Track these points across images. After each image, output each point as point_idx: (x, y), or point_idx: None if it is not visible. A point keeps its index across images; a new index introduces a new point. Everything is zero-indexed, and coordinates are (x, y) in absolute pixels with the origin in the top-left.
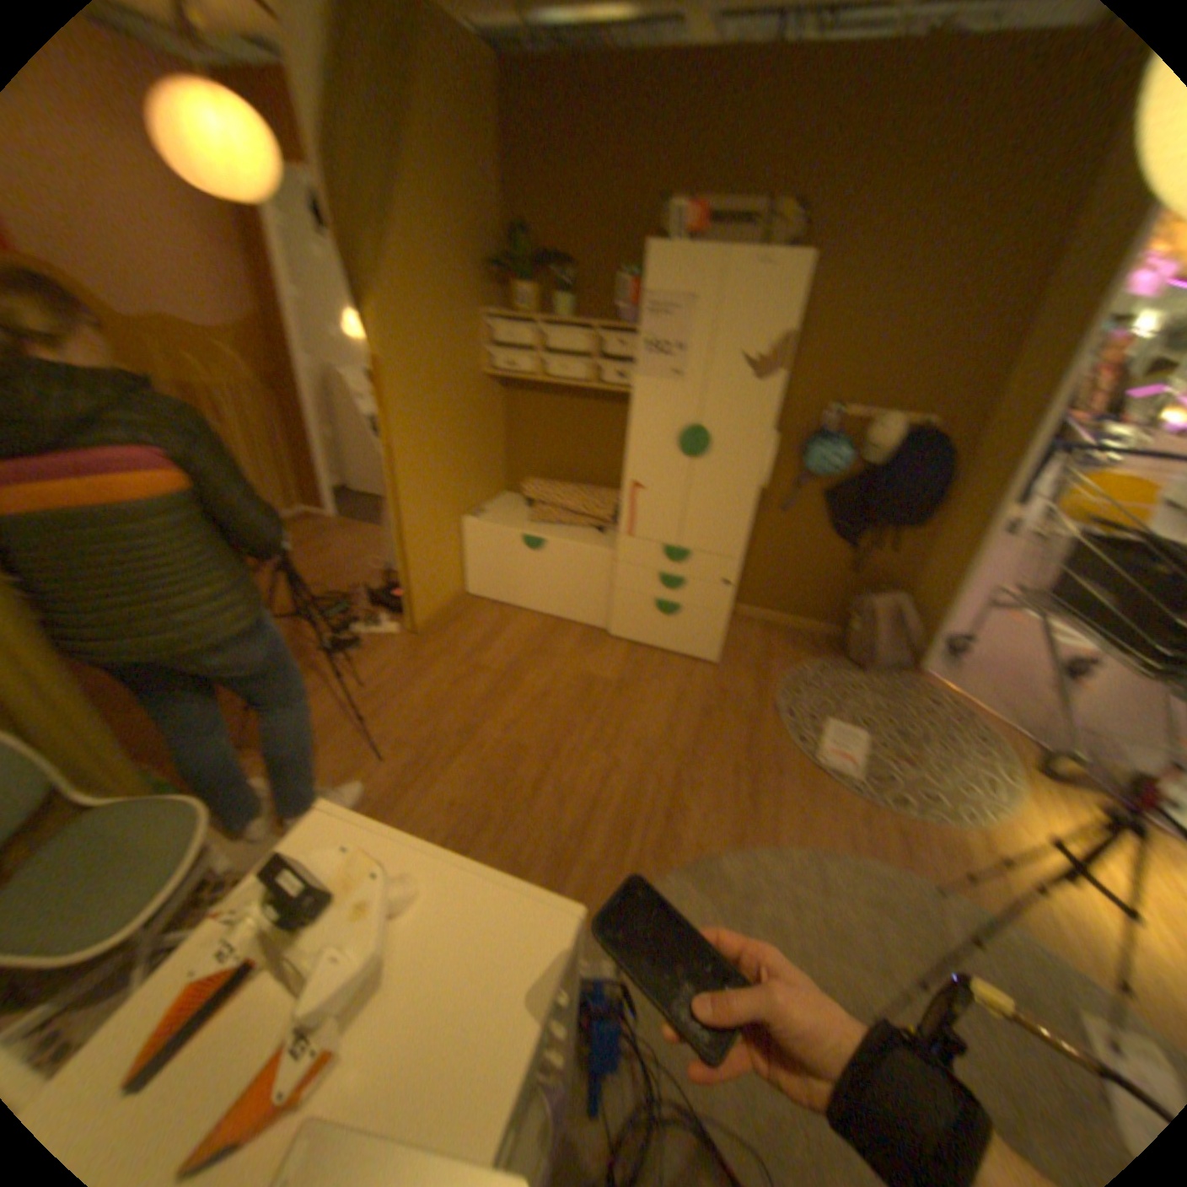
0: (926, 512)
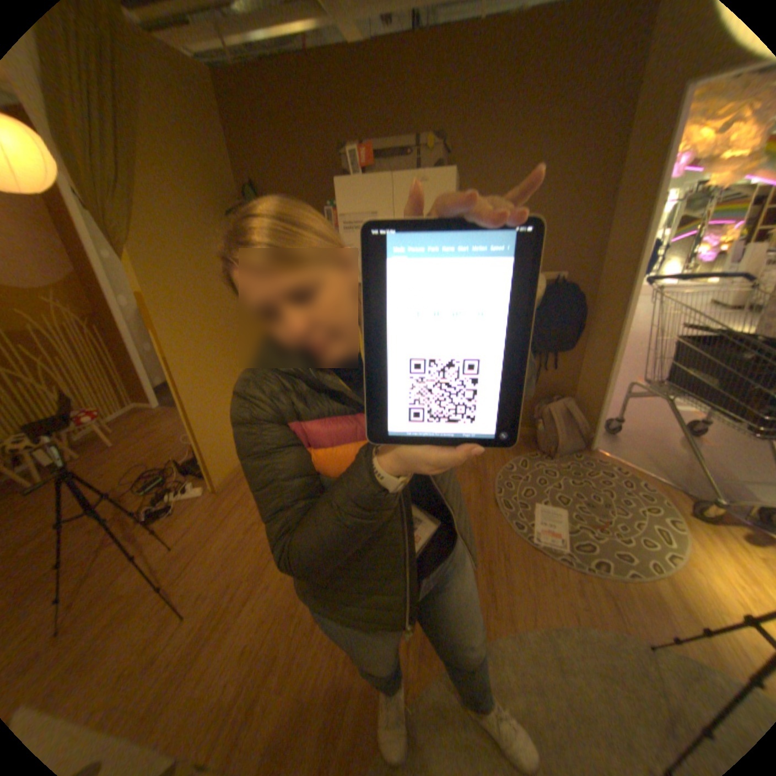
0: (571, 338)
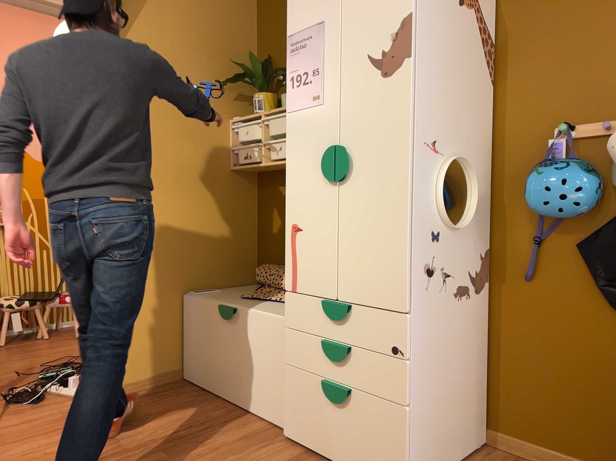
0: None
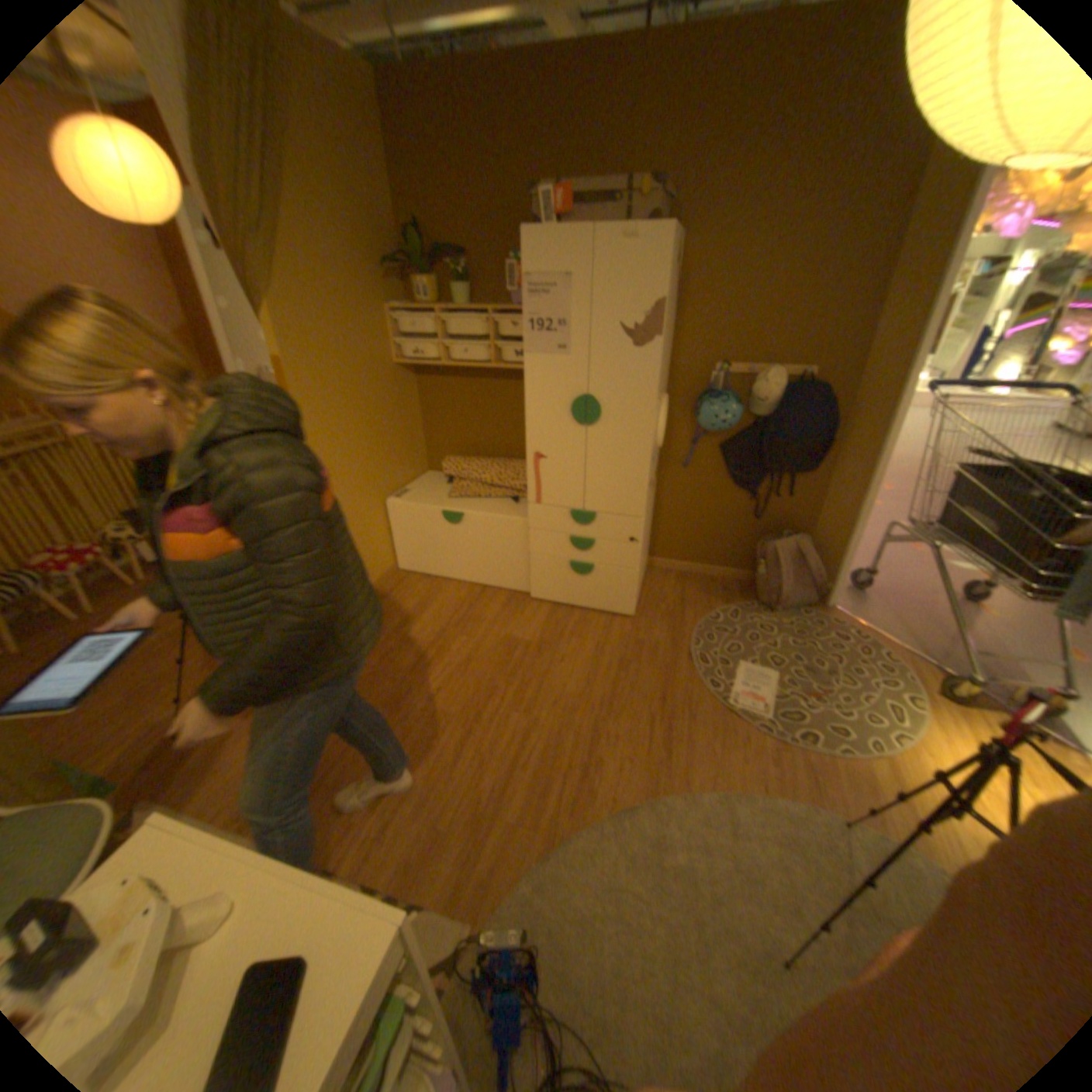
0: (816, 457)
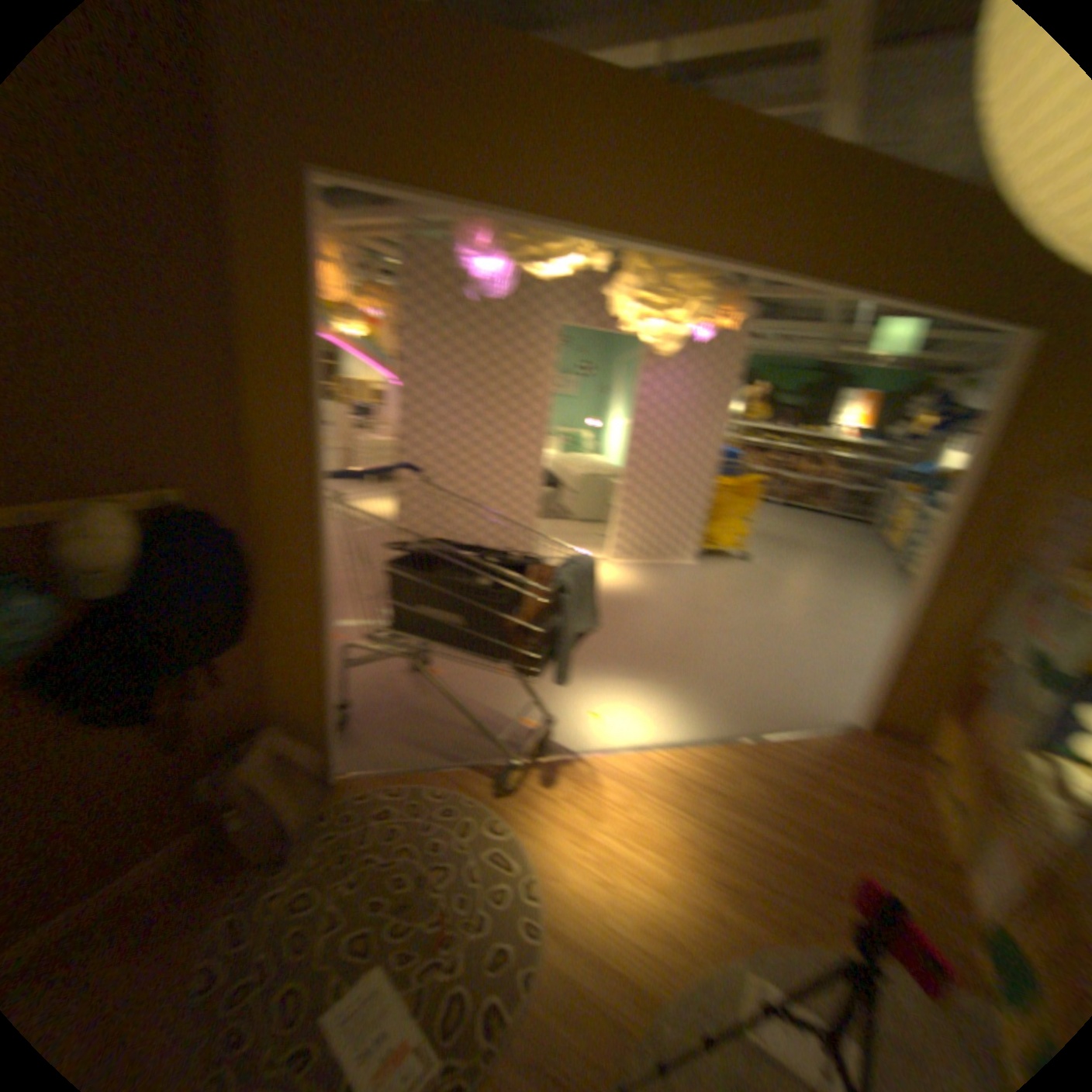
0: (225, 620)
